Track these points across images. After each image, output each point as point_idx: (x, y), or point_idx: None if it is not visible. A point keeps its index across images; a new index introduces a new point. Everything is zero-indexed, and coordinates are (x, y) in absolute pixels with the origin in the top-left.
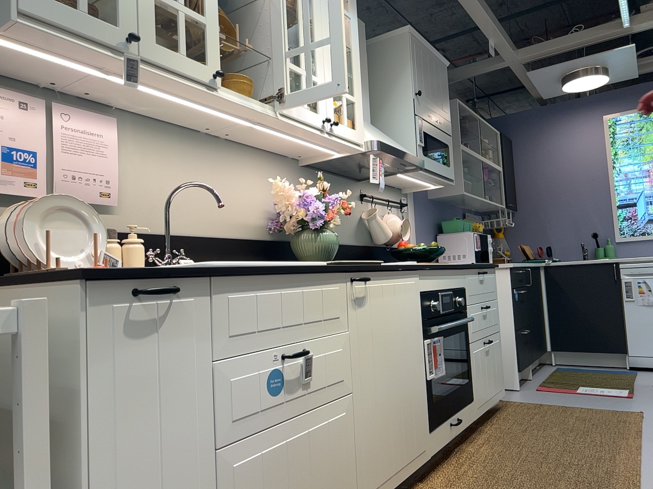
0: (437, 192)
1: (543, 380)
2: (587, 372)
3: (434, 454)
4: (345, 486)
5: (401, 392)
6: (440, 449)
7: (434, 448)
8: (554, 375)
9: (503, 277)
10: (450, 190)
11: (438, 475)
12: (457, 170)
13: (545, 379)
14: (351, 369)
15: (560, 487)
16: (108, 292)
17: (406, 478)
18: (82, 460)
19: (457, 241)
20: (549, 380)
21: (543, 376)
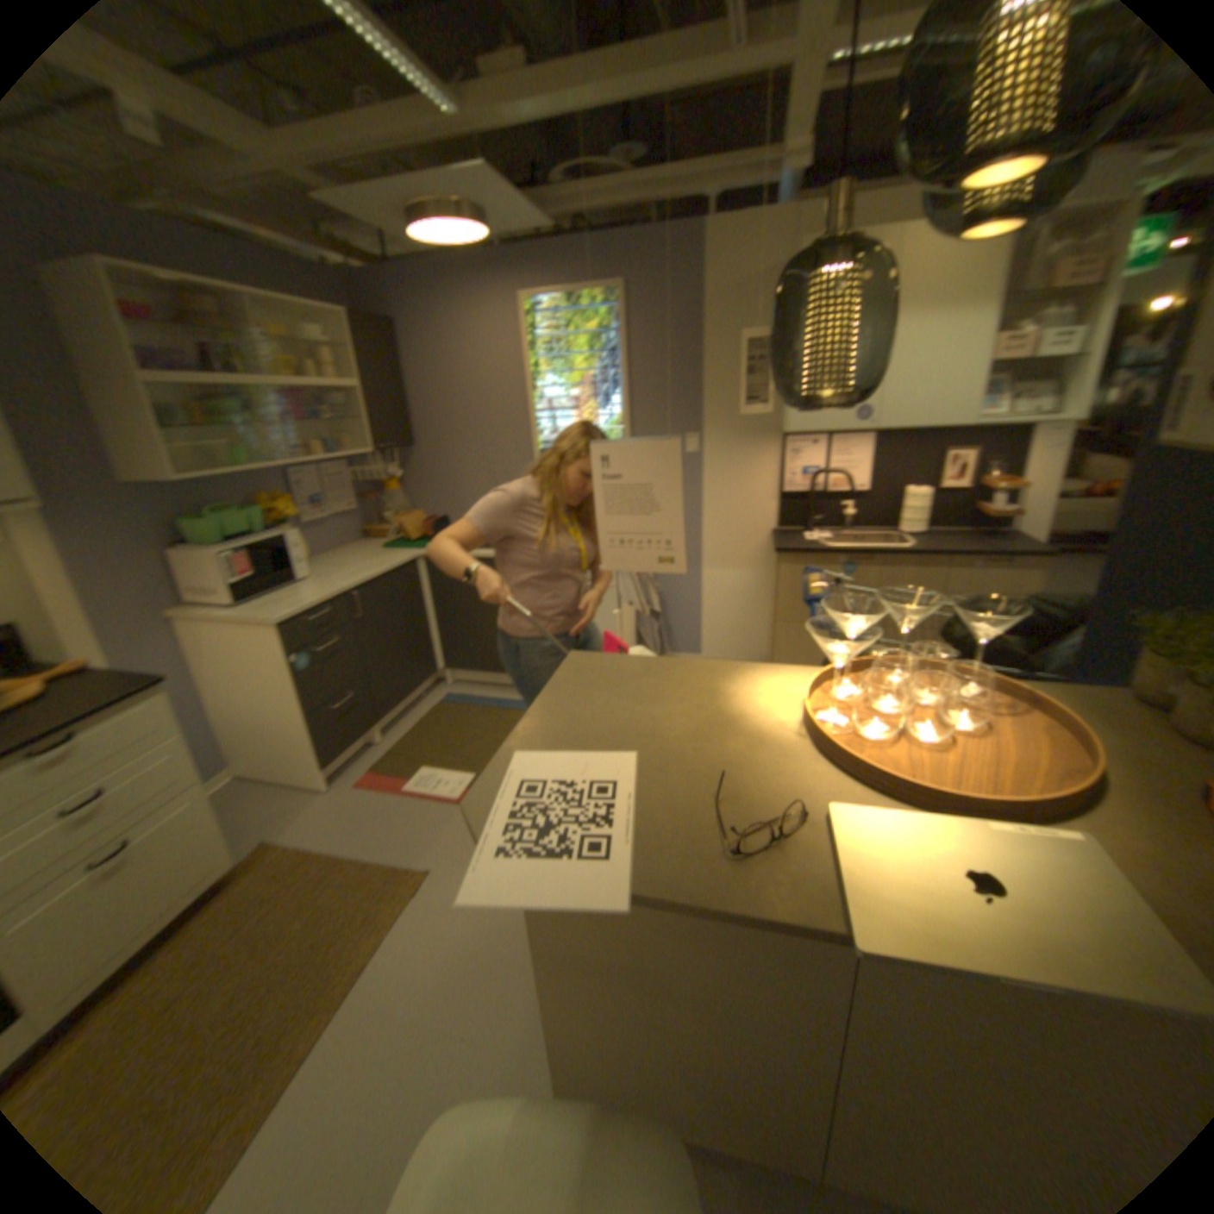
0: (122, 472)
1: (385, 753)
2: (469, 711)
3: None
4: None
5: None
6: None
7: None
8: (418, 727)
9: (265, 639)
10: (142, 472)
11: None
12: (141, 431)
13: (393, 745)
14: None
15: None
16: None
17: None
18: None
19: (195, 564)
20: (395, 749)
21: (400, 733)
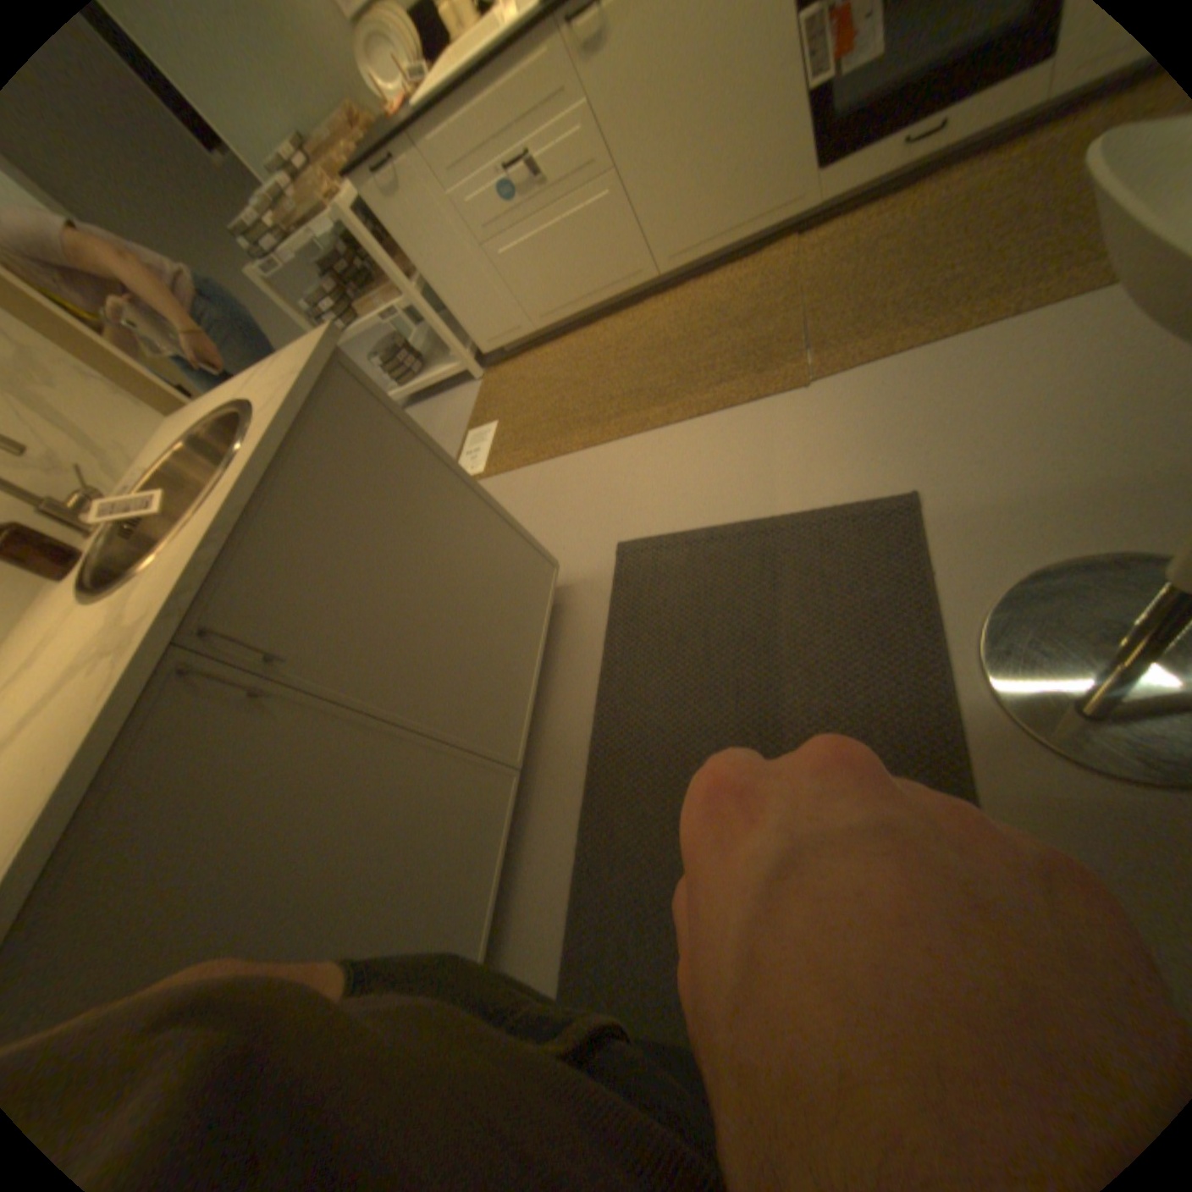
0: None
1: None
2: None
3: (836, 194)
4: (631, 251)
5: (725, 132)
6: (859, 183)
7: (835, 186)
8: None
9: None
10: None
11: (839, 221)
12: None
13: None
14: (604, 139)
15: (891, 289)
16: (362, 174)
17: (751, 233)
18: (412, 258)
19: None
20: None
21: None
